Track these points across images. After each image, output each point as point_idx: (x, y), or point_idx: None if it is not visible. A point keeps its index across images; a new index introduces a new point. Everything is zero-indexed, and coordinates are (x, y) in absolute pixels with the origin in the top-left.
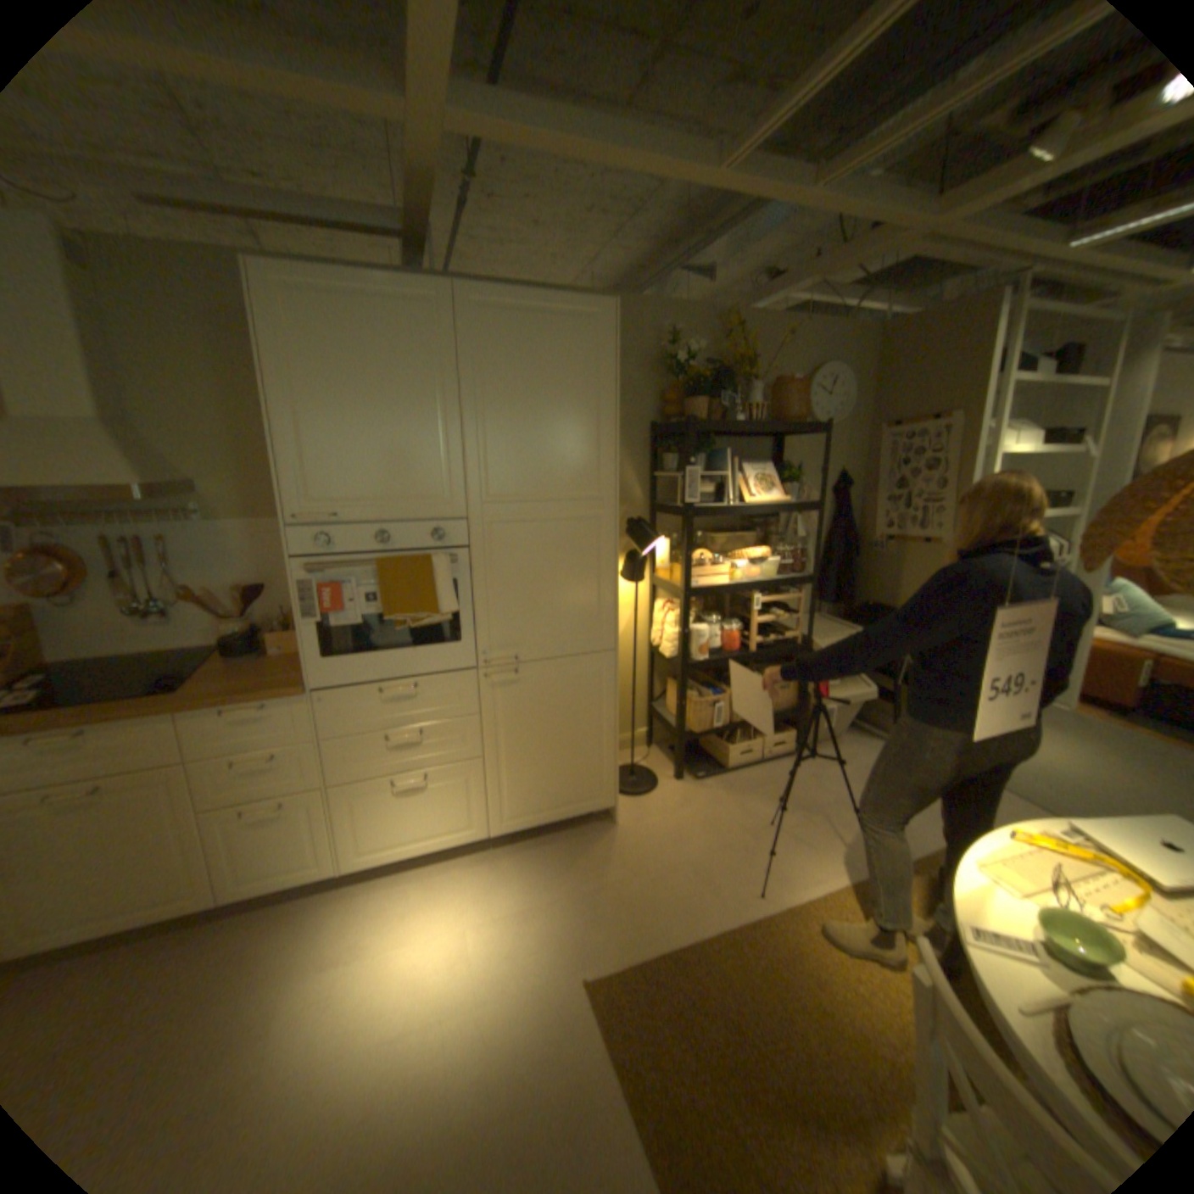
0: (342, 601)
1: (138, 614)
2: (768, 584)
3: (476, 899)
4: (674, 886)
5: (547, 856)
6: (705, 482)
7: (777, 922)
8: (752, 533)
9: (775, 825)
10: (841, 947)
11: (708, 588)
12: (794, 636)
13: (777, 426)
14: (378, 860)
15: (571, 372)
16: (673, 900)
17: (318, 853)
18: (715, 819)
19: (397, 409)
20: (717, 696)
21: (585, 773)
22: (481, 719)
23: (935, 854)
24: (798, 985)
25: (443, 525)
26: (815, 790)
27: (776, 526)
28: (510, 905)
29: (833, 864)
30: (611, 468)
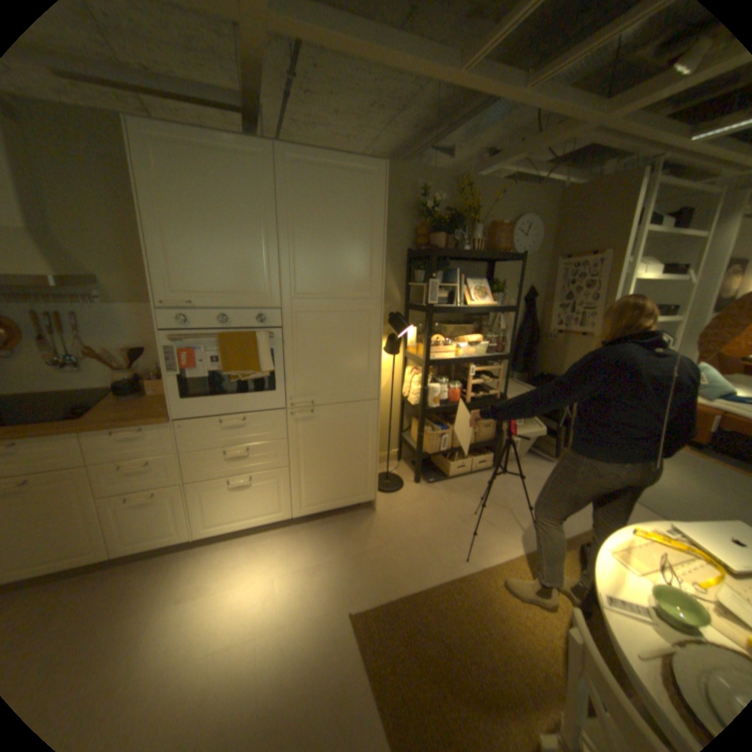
0: (194, 361)
1: (58, 365)
2: (480, 359)
3: (282, 558)
4: (411, 552)
5: (329, 530)
6: (441, 290)
7: (476, 577)
8: (470, 325)
9: (477, 514)
10: (516, 595)
11: (441, 360)
12: (495, 393)
13: (490, 255)
14: (218, 531)
15: (353, 211)
16: (410, 561)
17: (178, 526)
18: (439, 509)
19: (233, 231)
20: (443, 431)
21: (356, 478)
22: (288, 442)
23: (578, 536)
24: (488, 620)
25: (264, 312)
26: (504, 492)
27: (486, 321)
28: (304, 562)
29: (513, 540)
30: (379, 278)
